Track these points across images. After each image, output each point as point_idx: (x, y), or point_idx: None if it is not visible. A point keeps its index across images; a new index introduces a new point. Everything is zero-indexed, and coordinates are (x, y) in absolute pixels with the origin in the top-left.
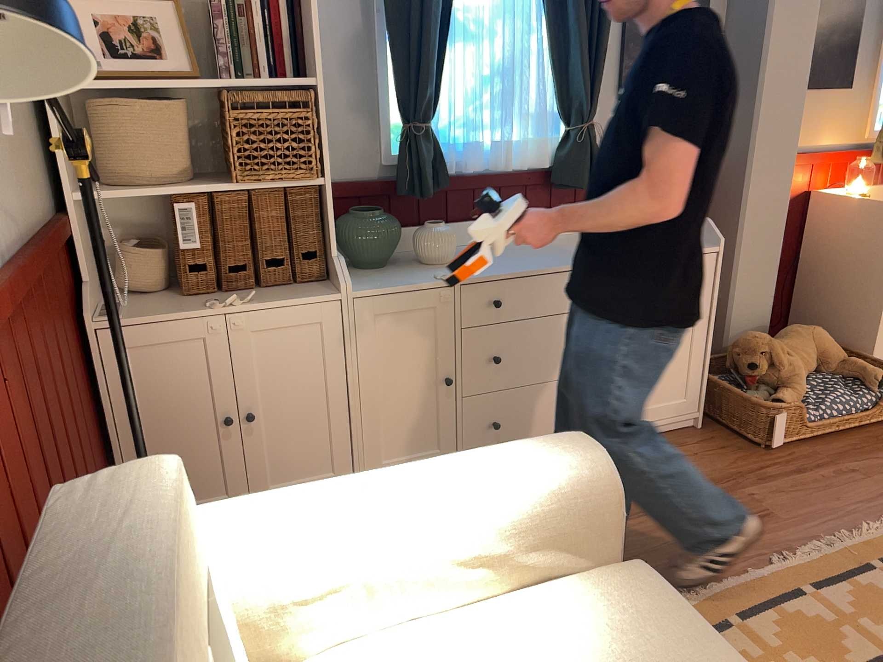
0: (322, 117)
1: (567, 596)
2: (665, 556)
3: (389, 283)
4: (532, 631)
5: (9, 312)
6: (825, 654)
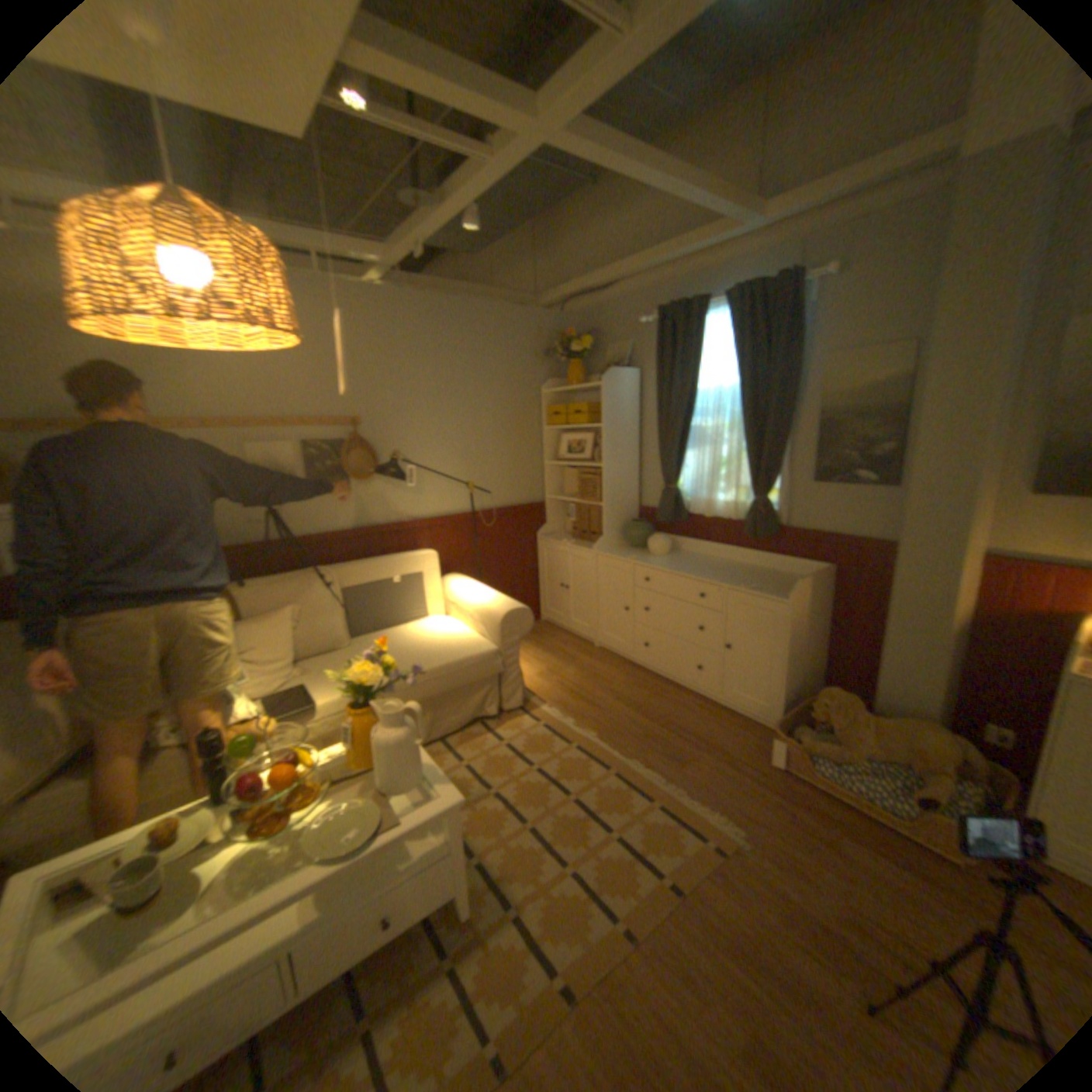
0: (609, 480)
1: (477, 638)
2: (614, 726)
3: (614, 554)
4: (460, 634)
5: (477, 522)
6: (565, 772)
